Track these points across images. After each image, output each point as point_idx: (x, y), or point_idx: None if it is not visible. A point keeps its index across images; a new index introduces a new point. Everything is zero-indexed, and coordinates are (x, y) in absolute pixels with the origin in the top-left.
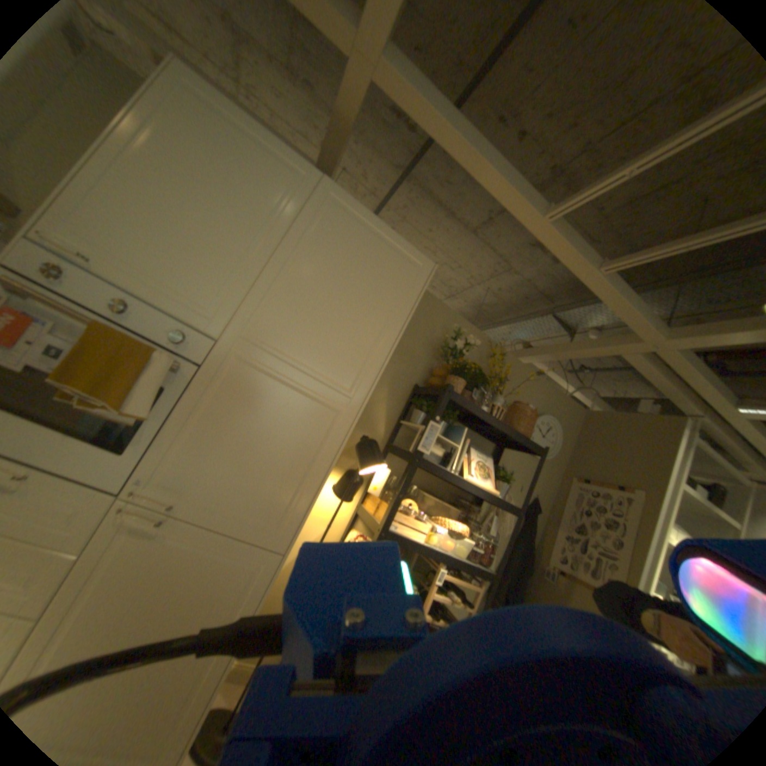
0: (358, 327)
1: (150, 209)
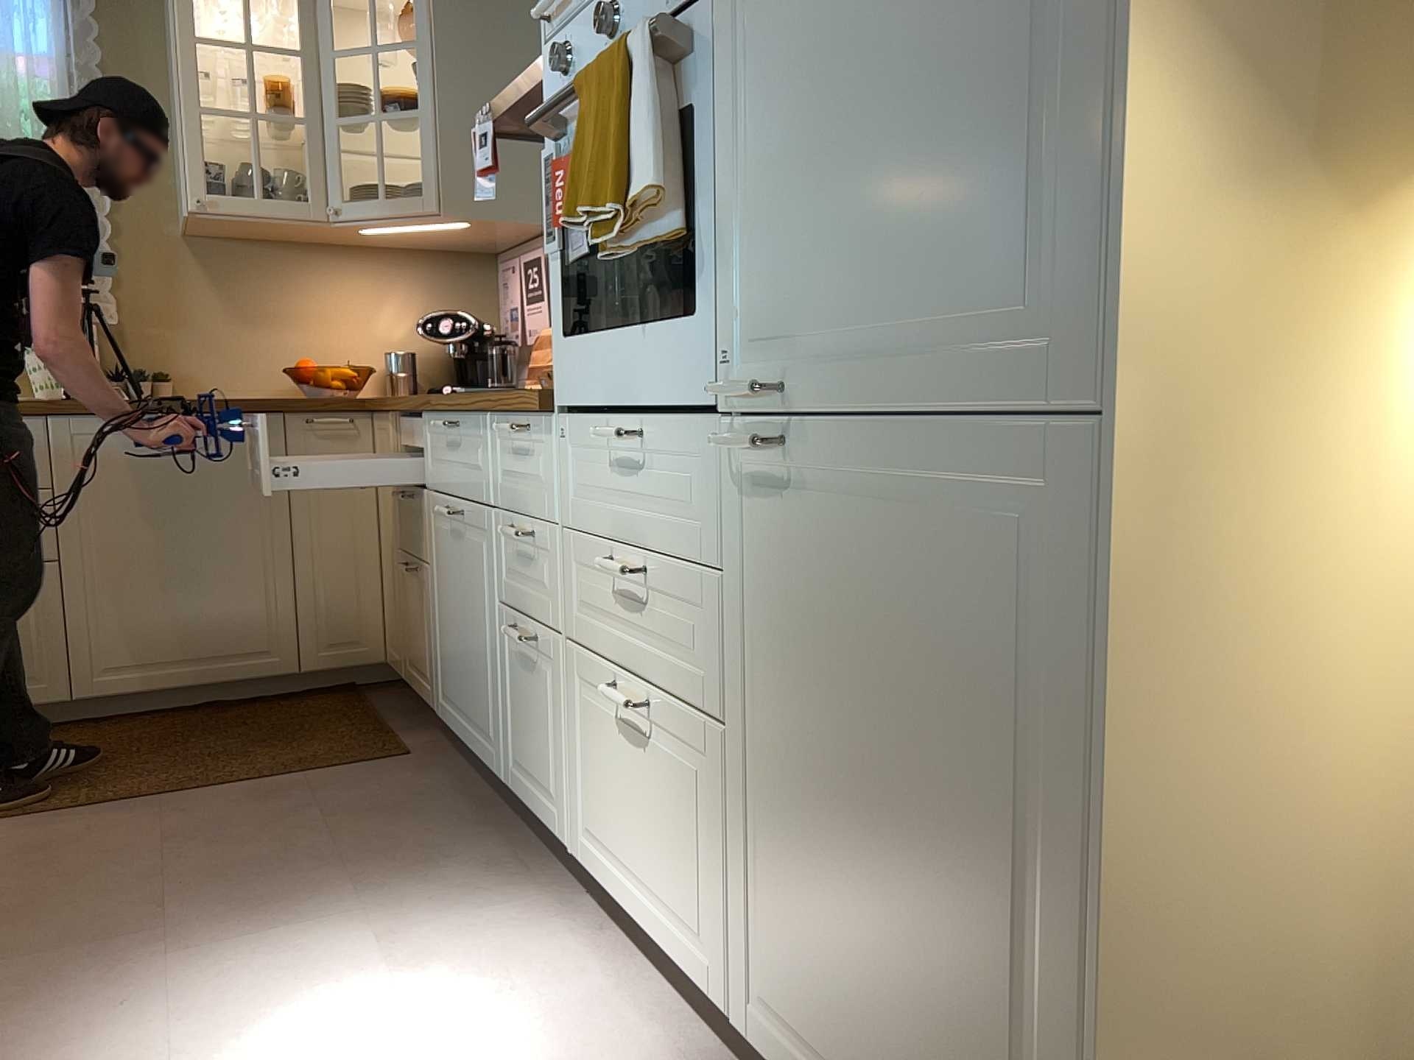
0: None
1: None
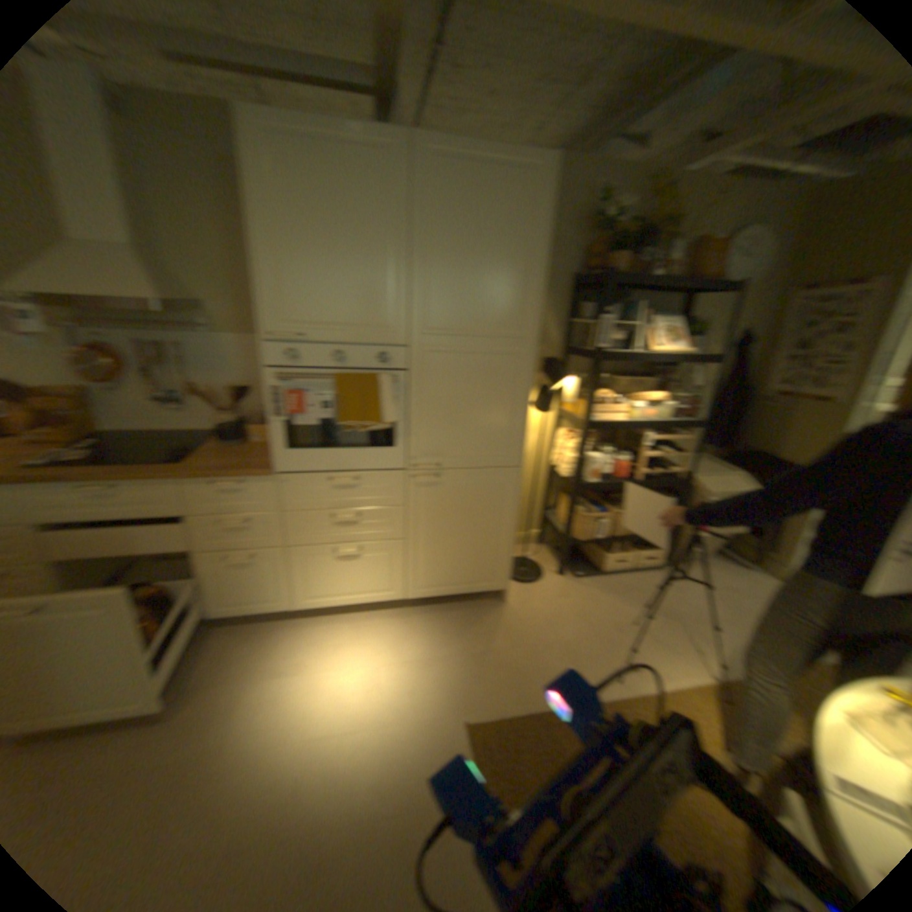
0: (507, 272)
1: (314, 271)
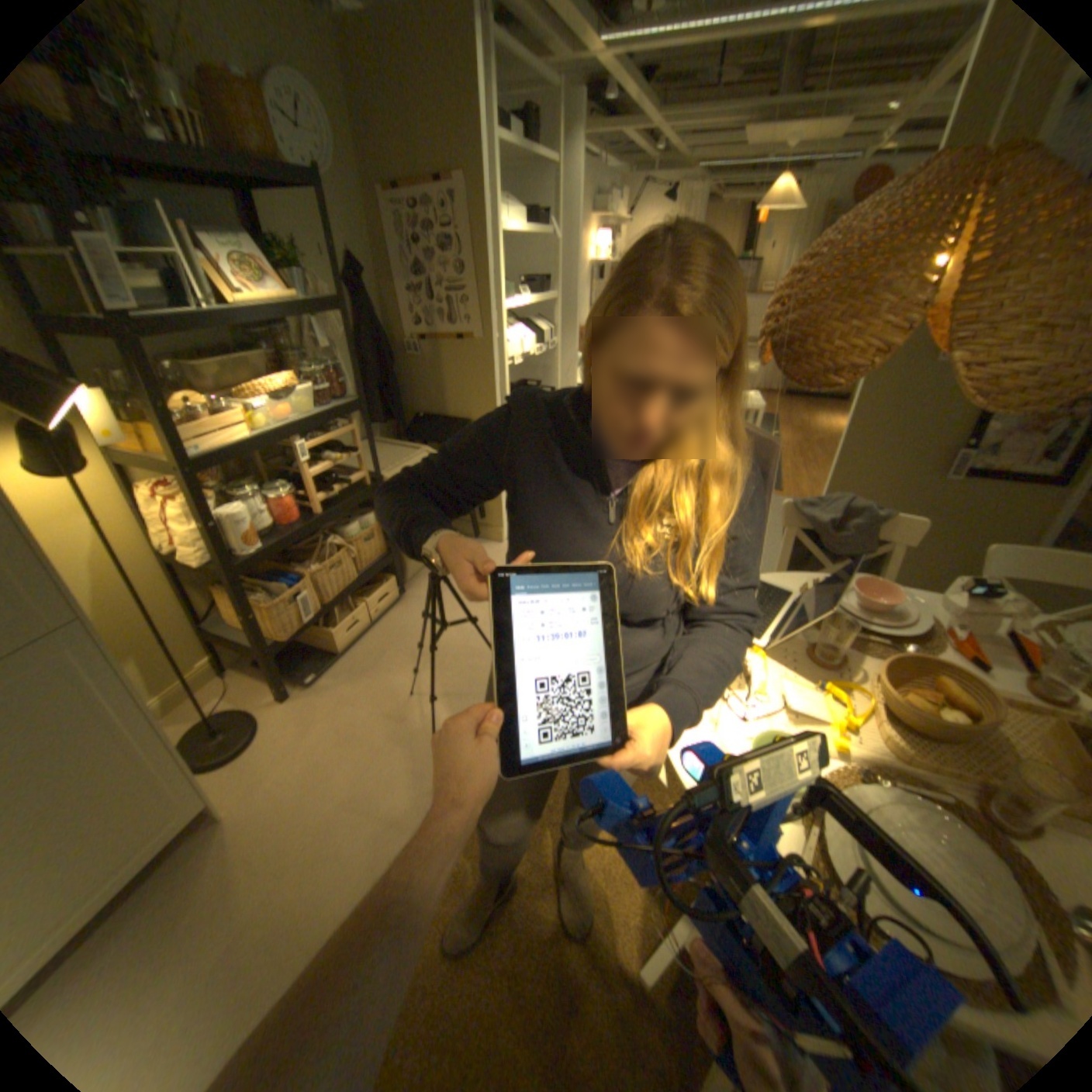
0: None
1: None
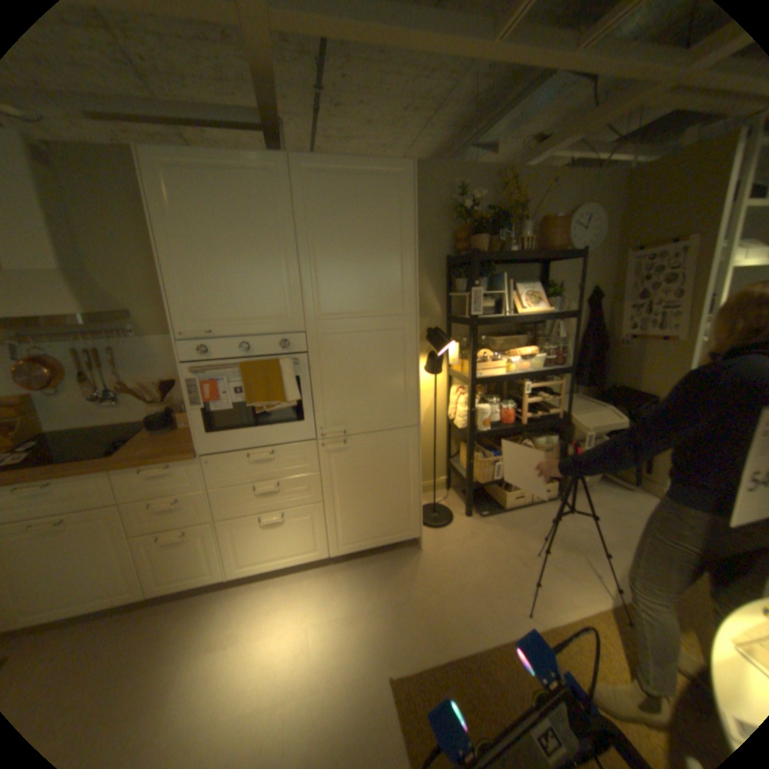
0: (380, 261)
1: (211, 277)
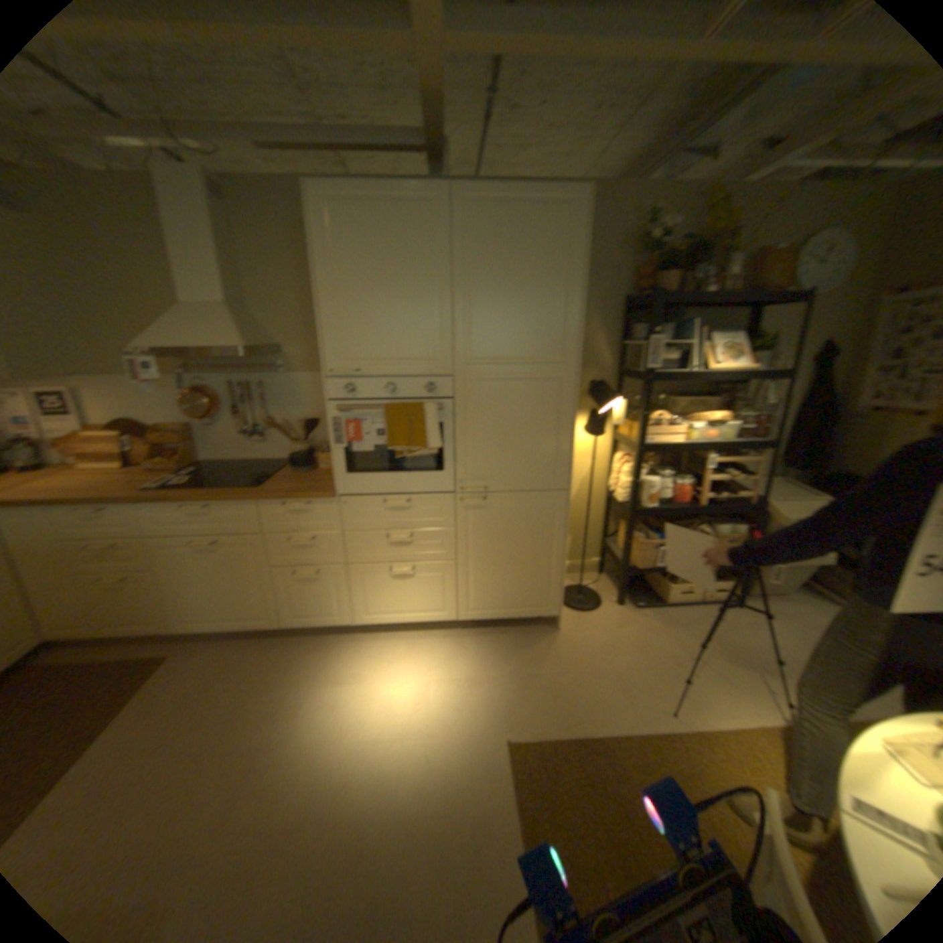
0: (544, 300)
1: (366, 313)
